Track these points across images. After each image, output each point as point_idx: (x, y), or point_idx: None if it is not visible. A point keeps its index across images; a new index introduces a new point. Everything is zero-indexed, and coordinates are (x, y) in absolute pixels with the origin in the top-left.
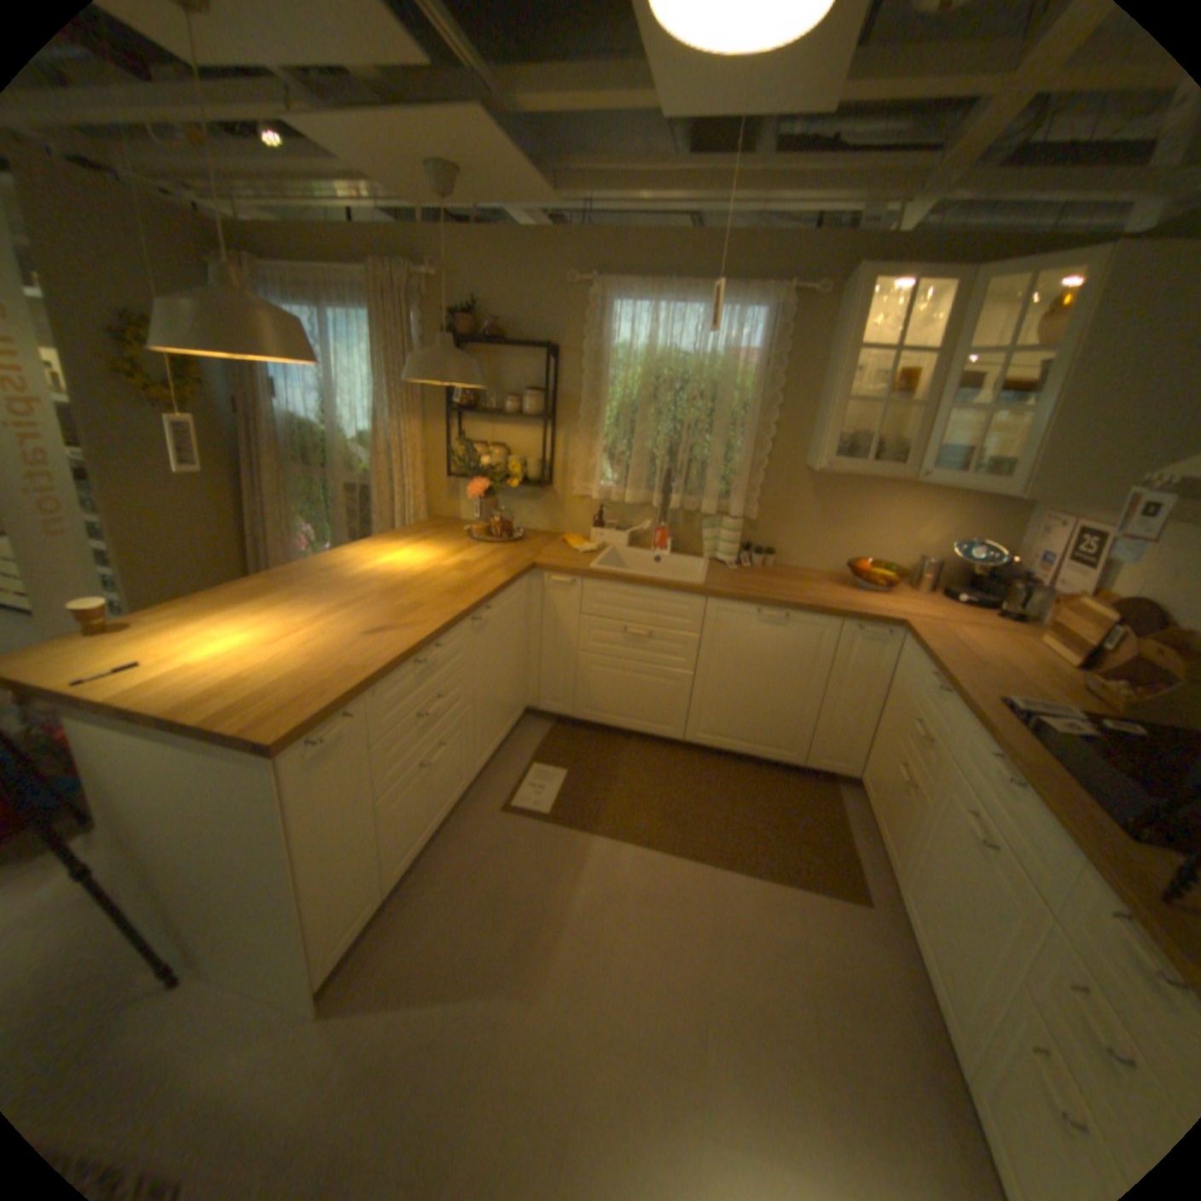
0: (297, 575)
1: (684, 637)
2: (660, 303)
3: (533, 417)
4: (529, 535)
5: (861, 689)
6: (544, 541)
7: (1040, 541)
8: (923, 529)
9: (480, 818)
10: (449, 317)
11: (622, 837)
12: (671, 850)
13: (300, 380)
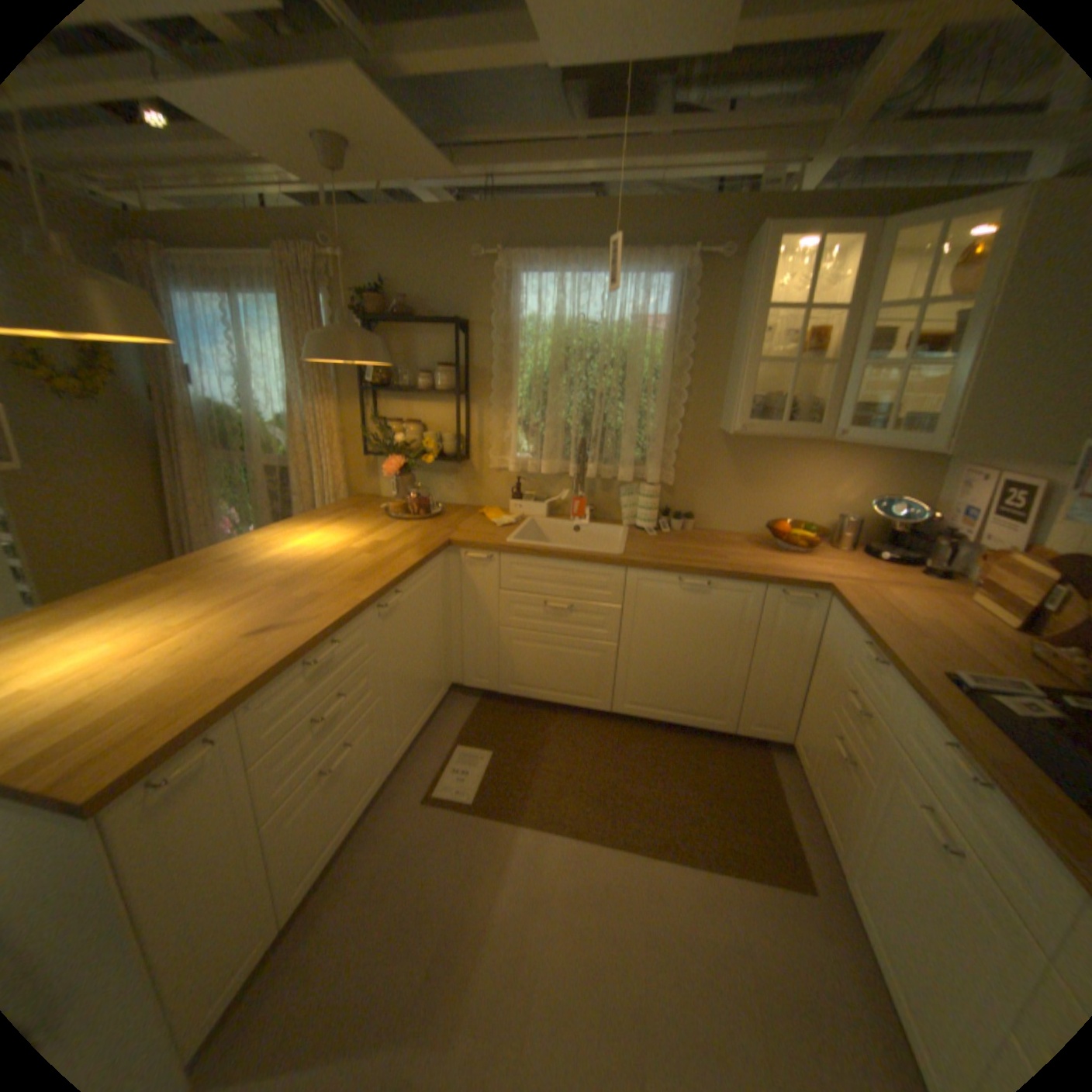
0: (193, 567)
1: (606, 608)
2: (566, 273)
3: (446, 392)
4: (449, 509)
5: (789, 654)
6: (464, 515)
7: (961, 495)
8: (840, 487)
9: (399, 813)
10: (359, 296)
11: (549, 826)
12: (601, 838)
13: (215, 365)
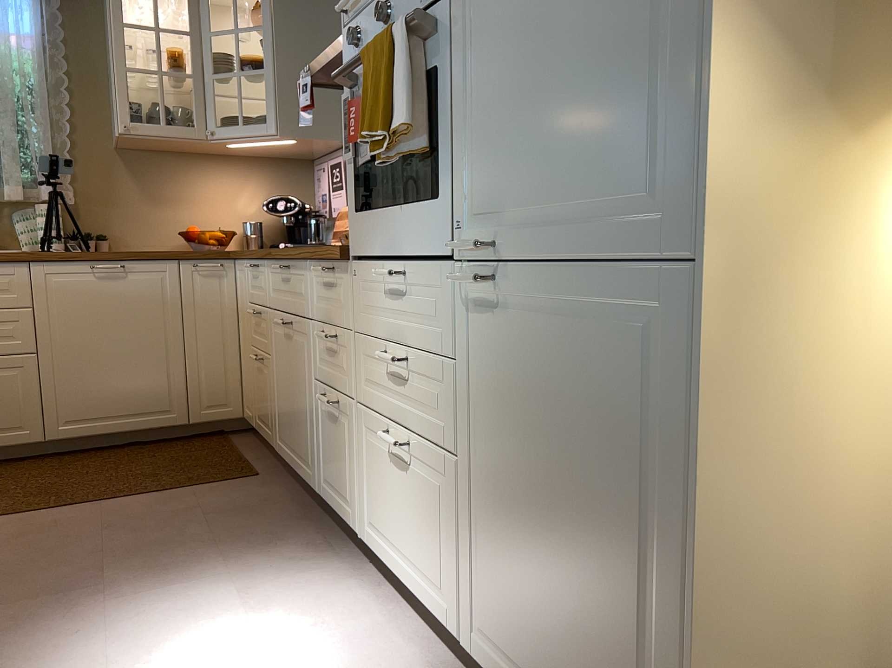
0: None
1: (13, 313)
2: None
3: None
4: None
5: (214, 324)
6: None
7: (317, 188)
8: (238, 199)
9: None
10: None
11: None
12: (44, 507)
13: None
